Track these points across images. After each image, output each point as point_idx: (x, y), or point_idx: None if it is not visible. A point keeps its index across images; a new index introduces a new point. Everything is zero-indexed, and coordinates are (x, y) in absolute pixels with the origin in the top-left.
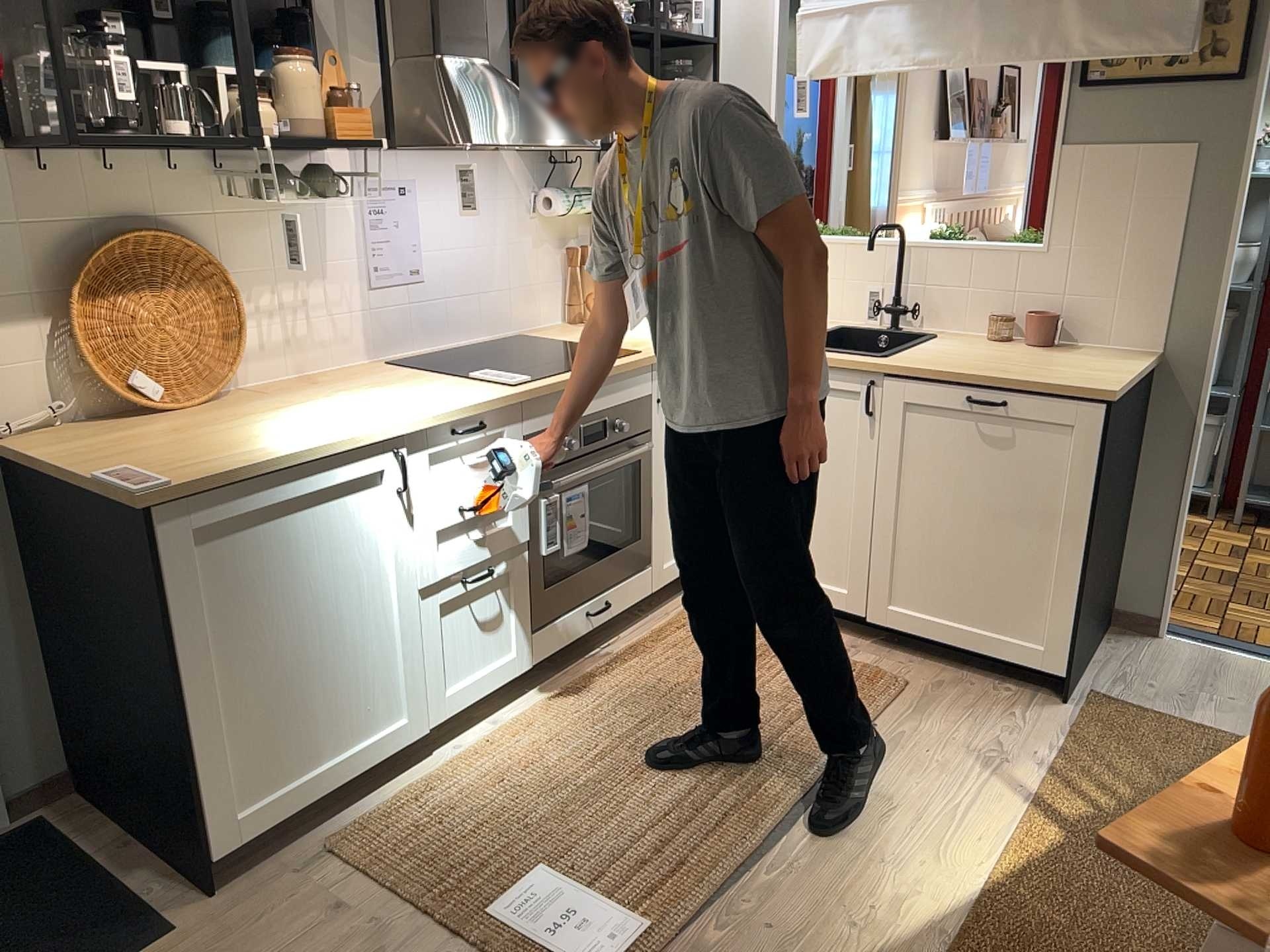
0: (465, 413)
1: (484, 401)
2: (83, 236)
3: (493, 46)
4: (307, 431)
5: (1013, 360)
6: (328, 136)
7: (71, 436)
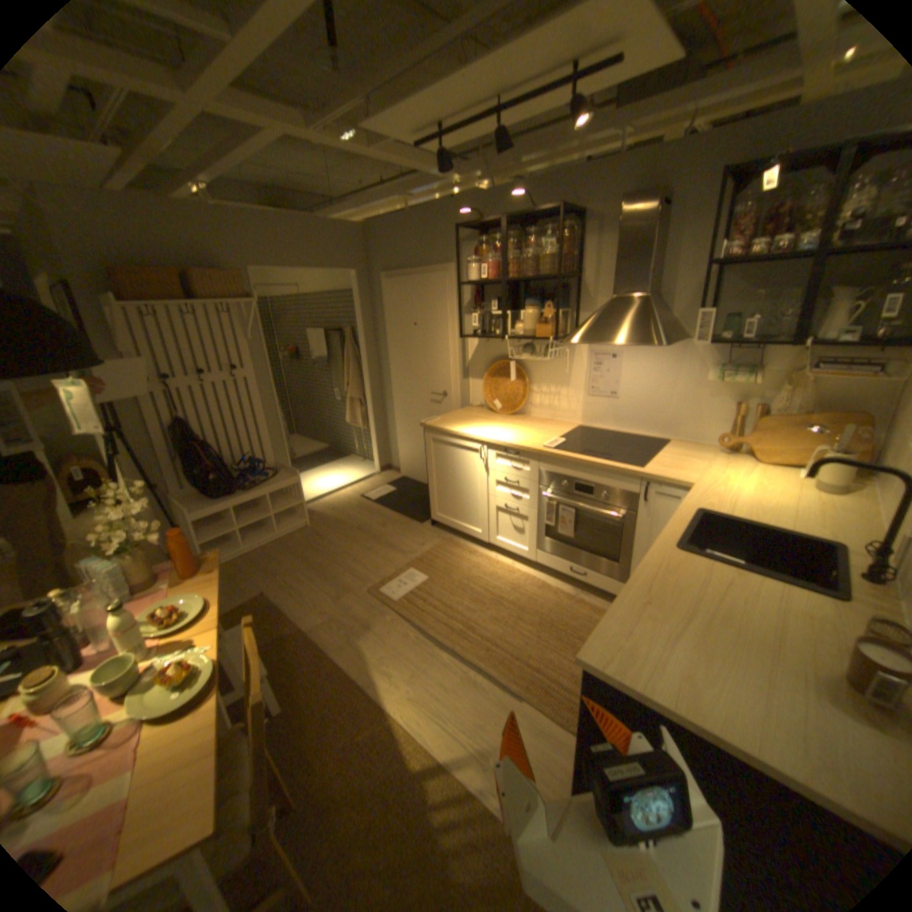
0: (507, 445)
1: (517, 445)
2: (496, 359)
3: (699, 278)
4: (475, 429)
5: (720, 628)
6: (533, 335)
7: (474, 410)
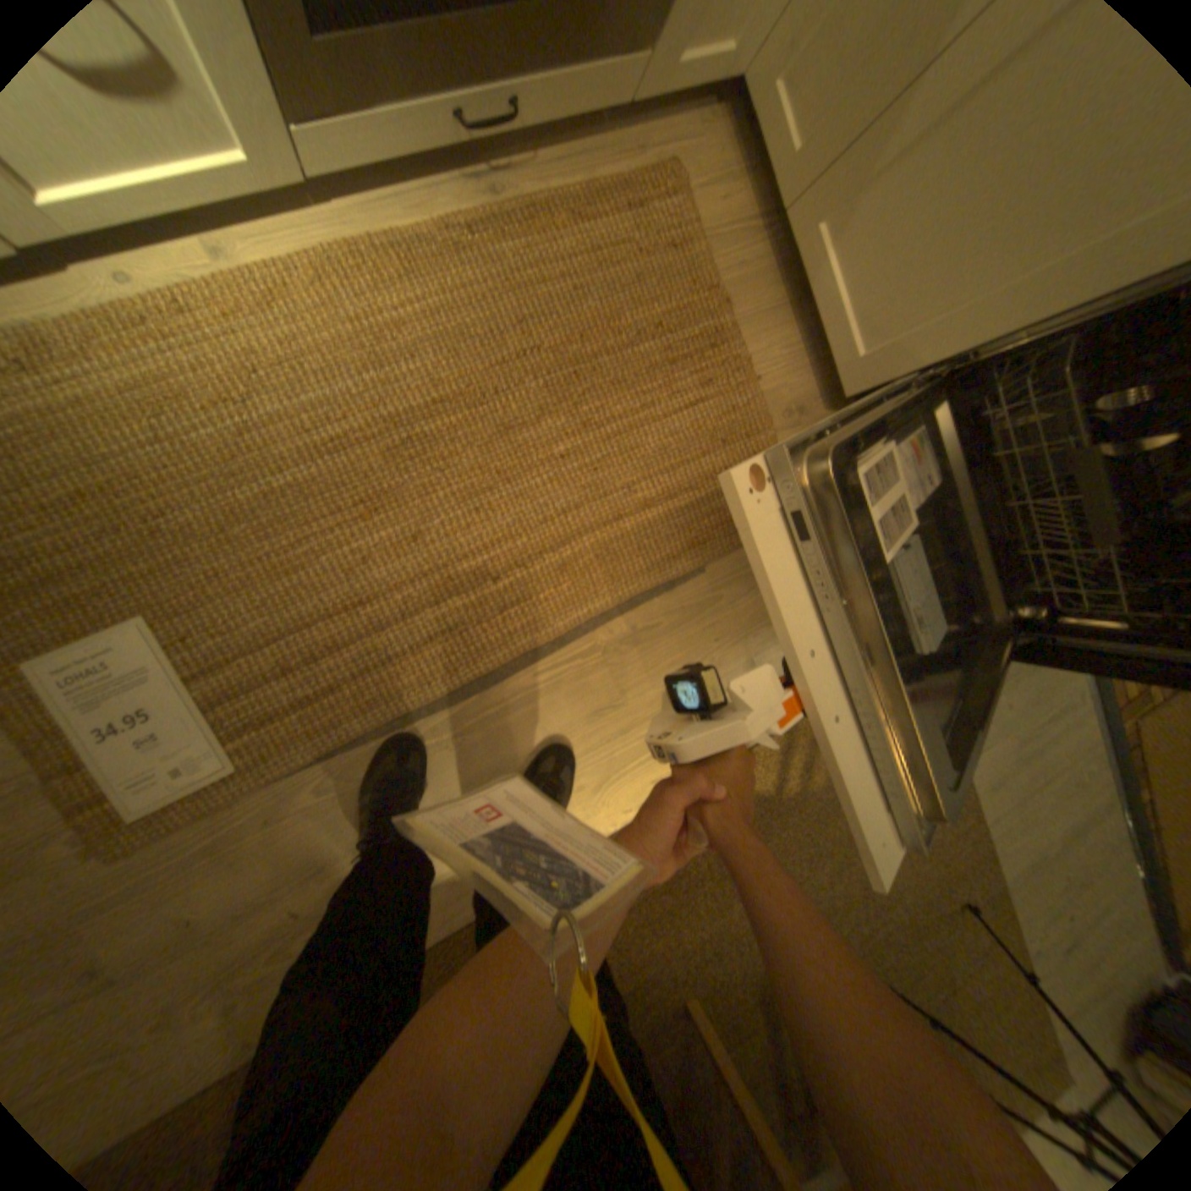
0: None
1: None
2: None
3: None
4: None
5: None
6: None
7: None
